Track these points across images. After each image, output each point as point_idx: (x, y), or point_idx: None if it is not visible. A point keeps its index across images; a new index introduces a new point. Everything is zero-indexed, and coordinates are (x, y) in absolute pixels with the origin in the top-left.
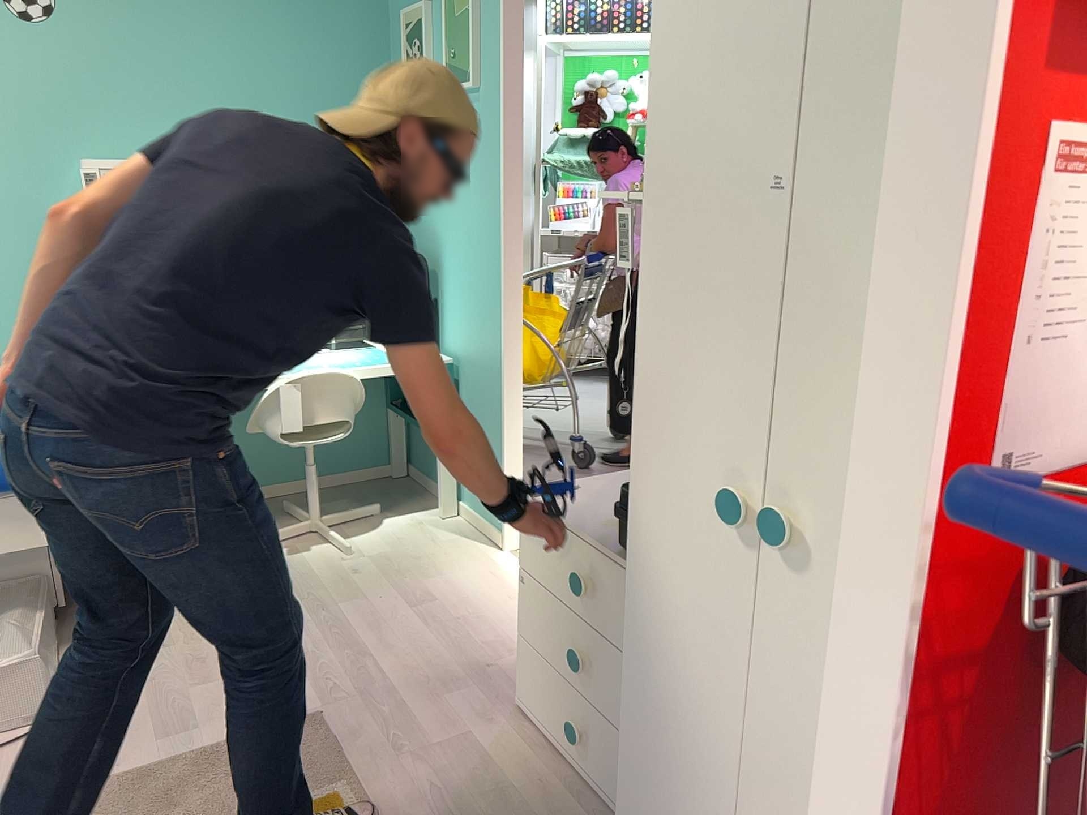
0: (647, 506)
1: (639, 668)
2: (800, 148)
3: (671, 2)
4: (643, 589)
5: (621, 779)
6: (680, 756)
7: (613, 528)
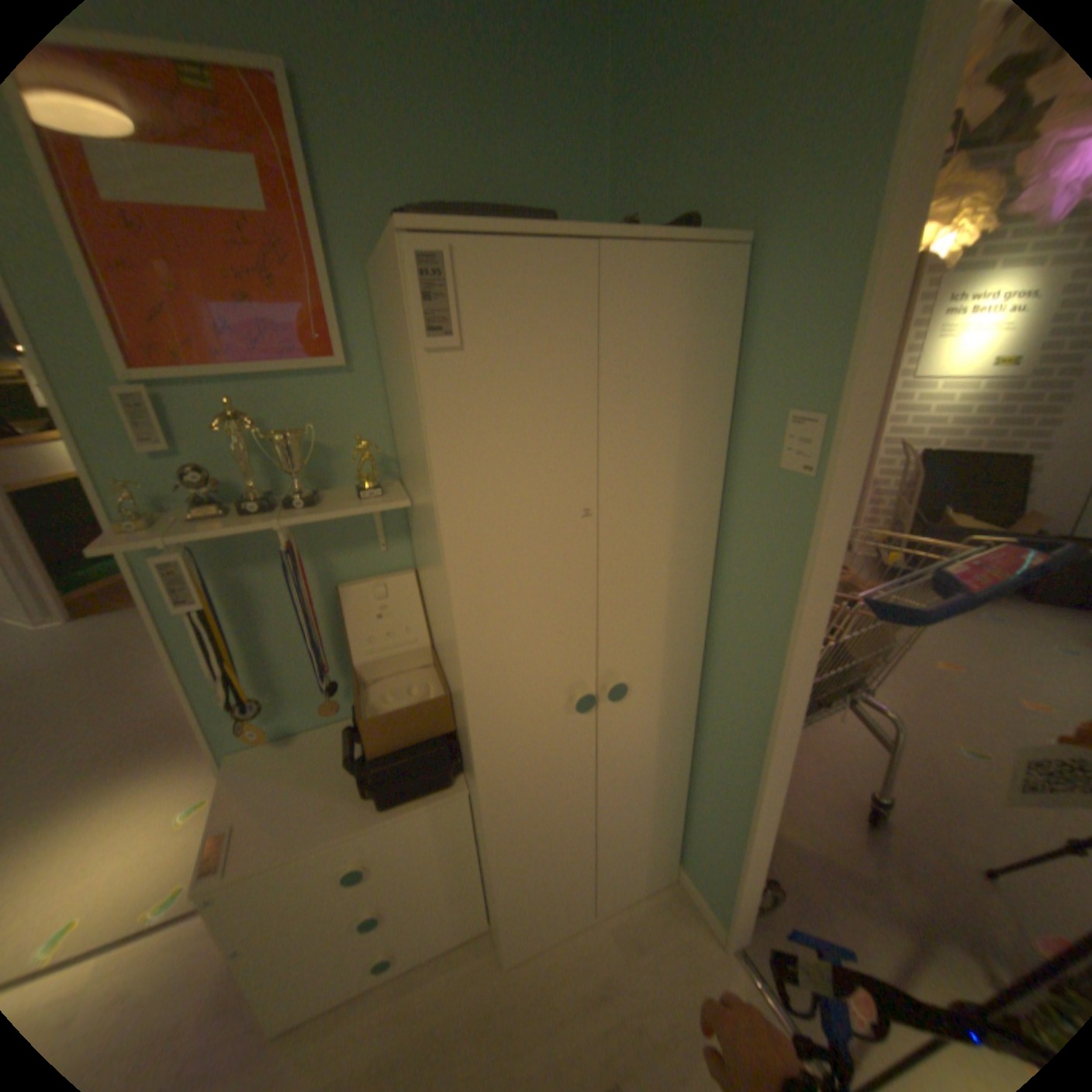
0: (496, 757)
1: (506, 849)
2: (603, 493)
3: (456, 391)
4: (501, 806)
5: (500, 917)
6: (551, 856)
7: (342, 815)
